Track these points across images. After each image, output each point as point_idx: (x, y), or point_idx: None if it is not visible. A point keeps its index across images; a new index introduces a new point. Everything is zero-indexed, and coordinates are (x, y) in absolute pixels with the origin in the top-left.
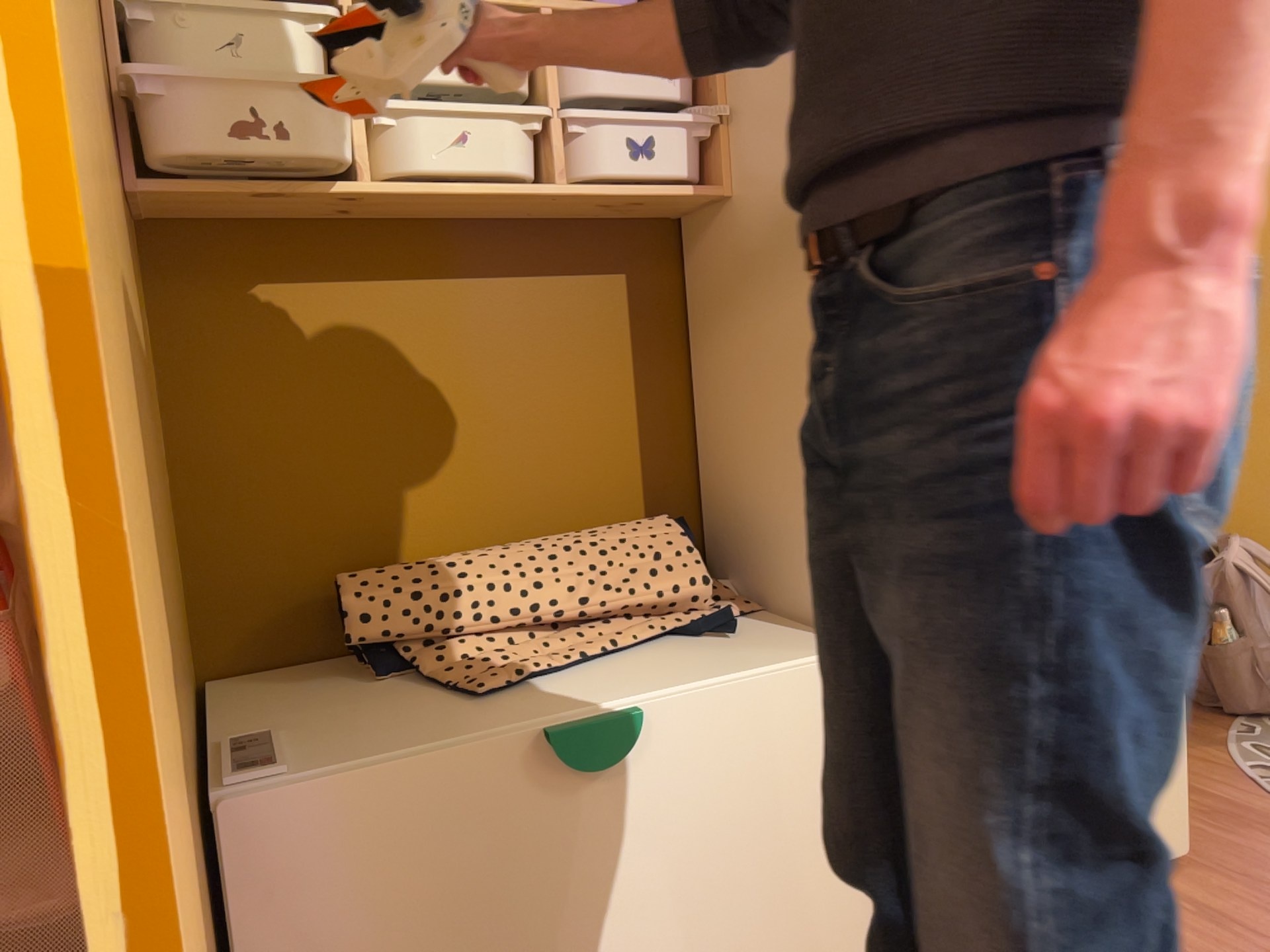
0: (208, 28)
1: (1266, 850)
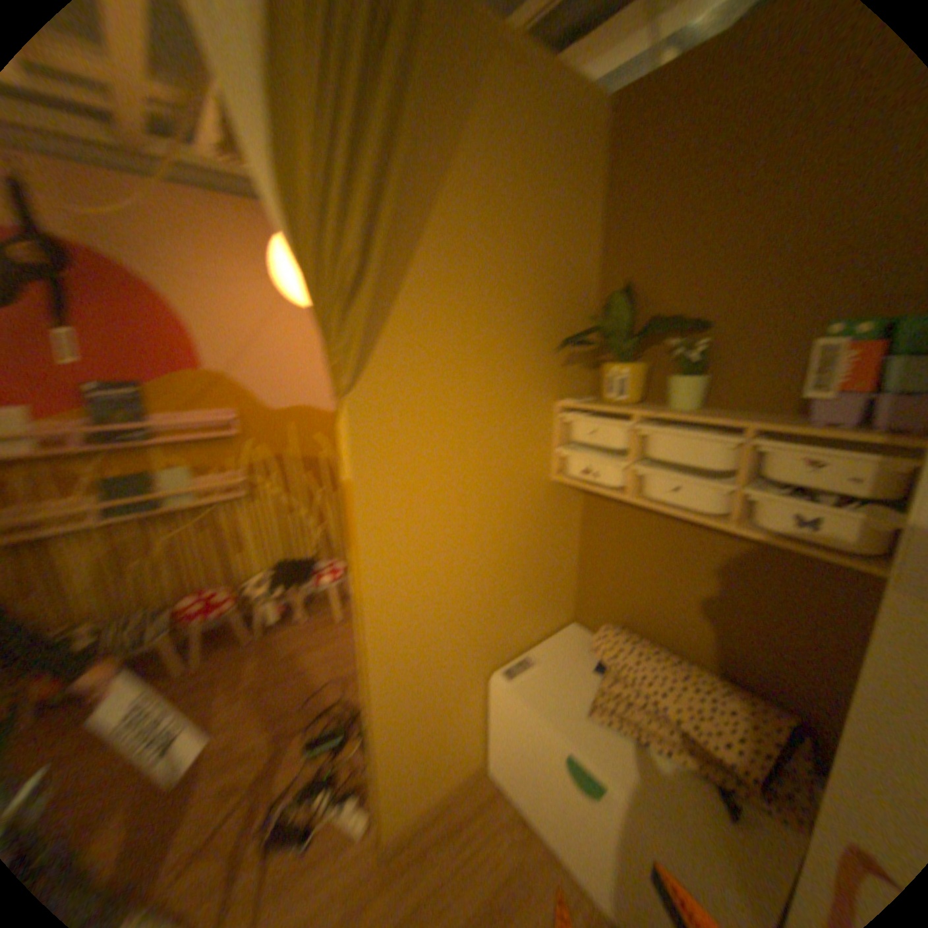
0: (582, 426)
1: None
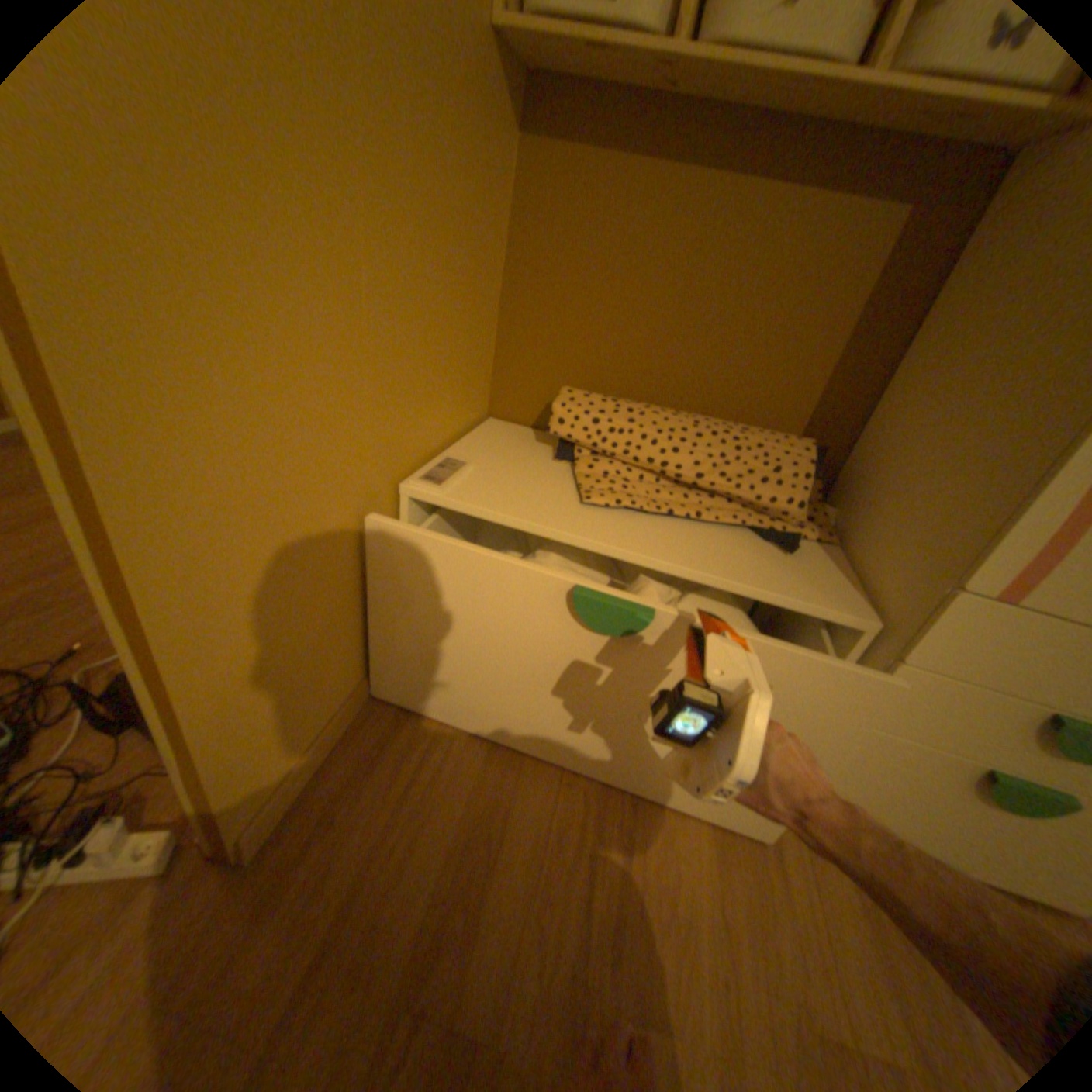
0: None
1: None
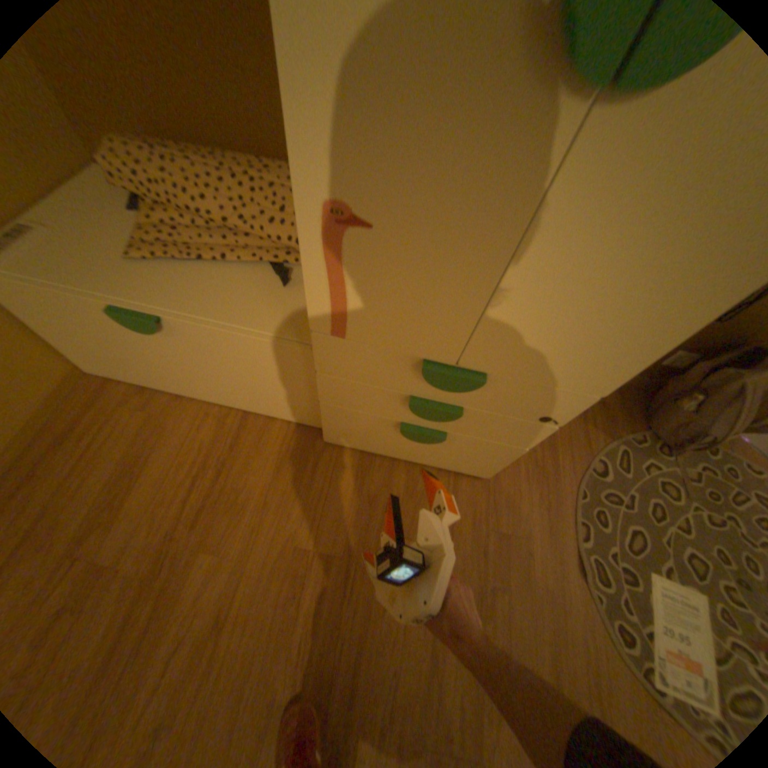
0: None
1: (522, 502)
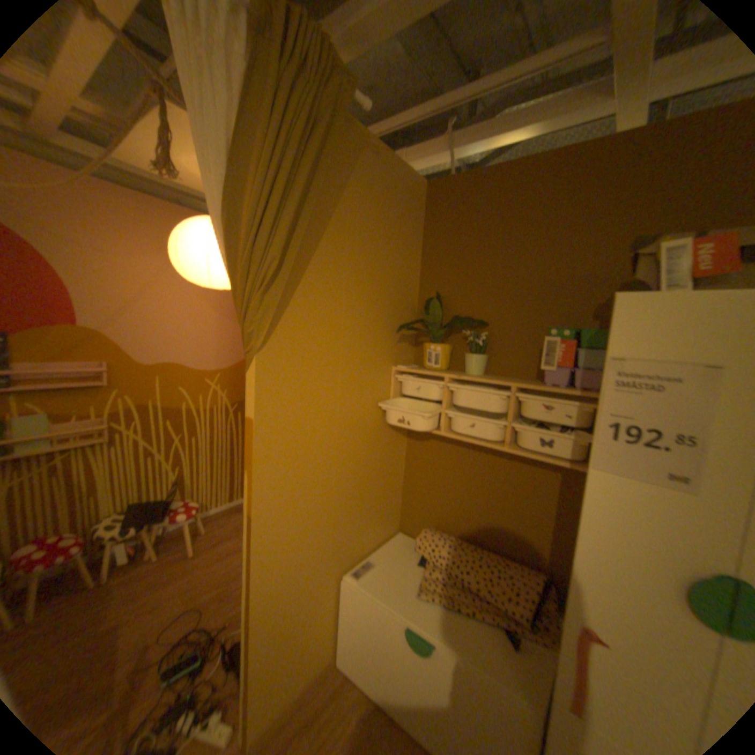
0: (411, 384)
1: None
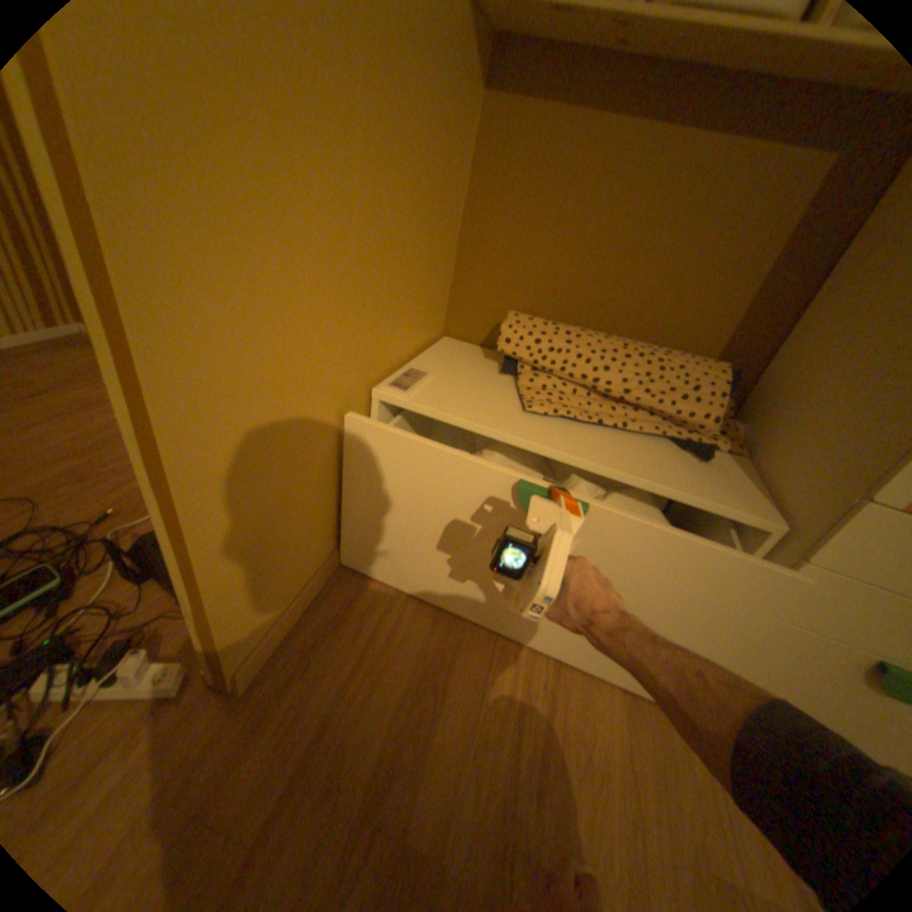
0: None
1: None
